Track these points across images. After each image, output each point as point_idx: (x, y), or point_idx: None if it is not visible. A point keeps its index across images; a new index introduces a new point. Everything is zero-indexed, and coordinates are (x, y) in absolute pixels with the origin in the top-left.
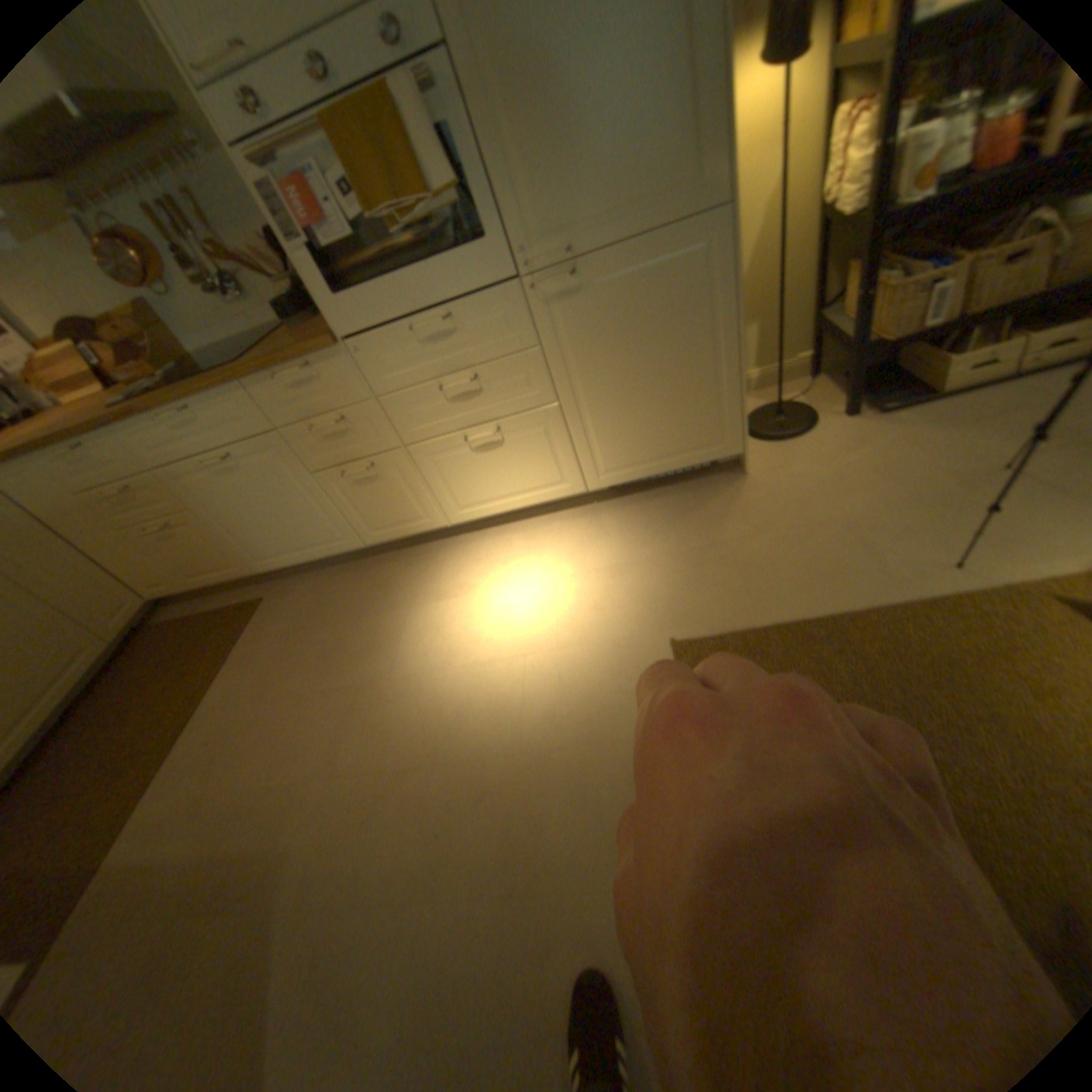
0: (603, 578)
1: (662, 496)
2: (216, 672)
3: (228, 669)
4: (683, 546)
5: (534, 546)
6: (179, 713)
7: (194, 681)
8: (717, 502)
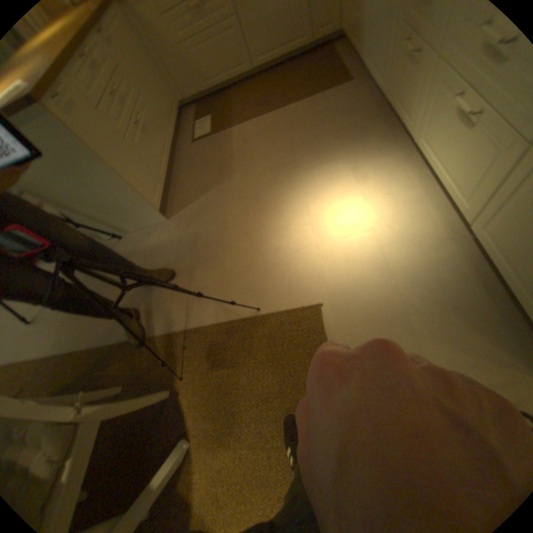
0: (375, 257)
1: (491, 292)
2: (304, 96)
3: (306, 99)
4: (413, 310)
5: (408, 205)
6: (284, 99)
7: (299, 91)
8: (483, 341)
